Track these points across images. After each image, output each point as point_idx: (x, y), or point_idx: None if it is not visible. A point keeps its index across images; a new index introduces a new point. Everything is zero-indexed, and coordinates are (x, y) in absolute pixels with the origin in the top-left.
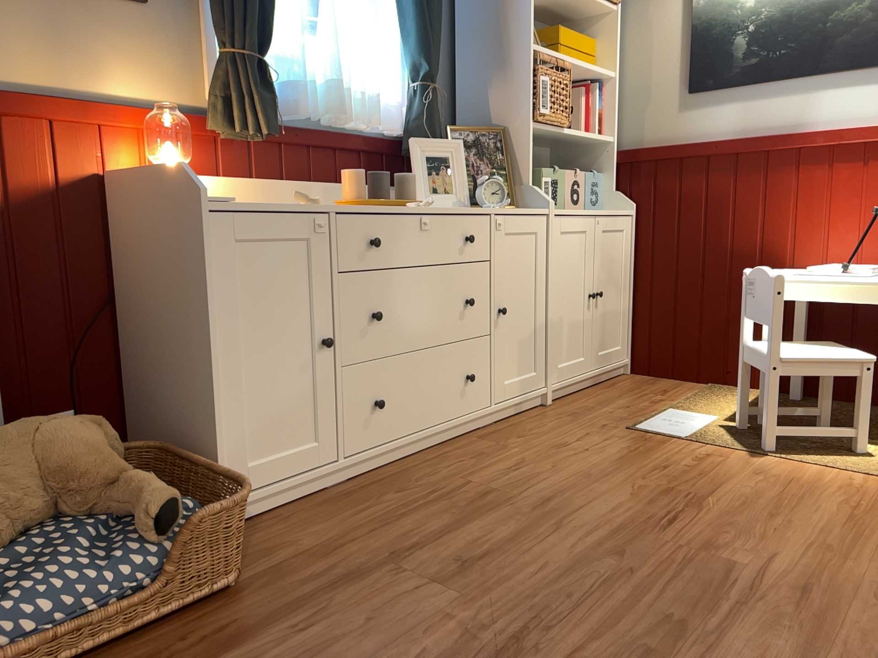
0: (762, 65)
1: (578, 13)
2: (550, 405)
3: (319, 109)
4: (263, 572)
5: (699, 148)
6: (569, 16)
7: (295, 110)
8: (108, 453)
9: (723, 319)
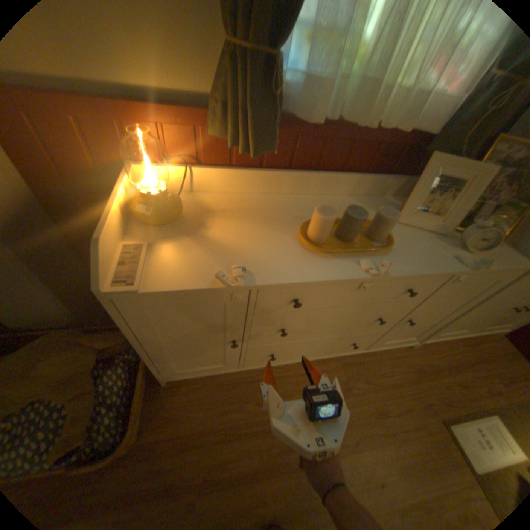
0: None
1: None
2: (415, 349)
3: (347, 106)
4: (149, 444)
5: None
6: None
7: (310, 115)
8: (86, 371)
9: None
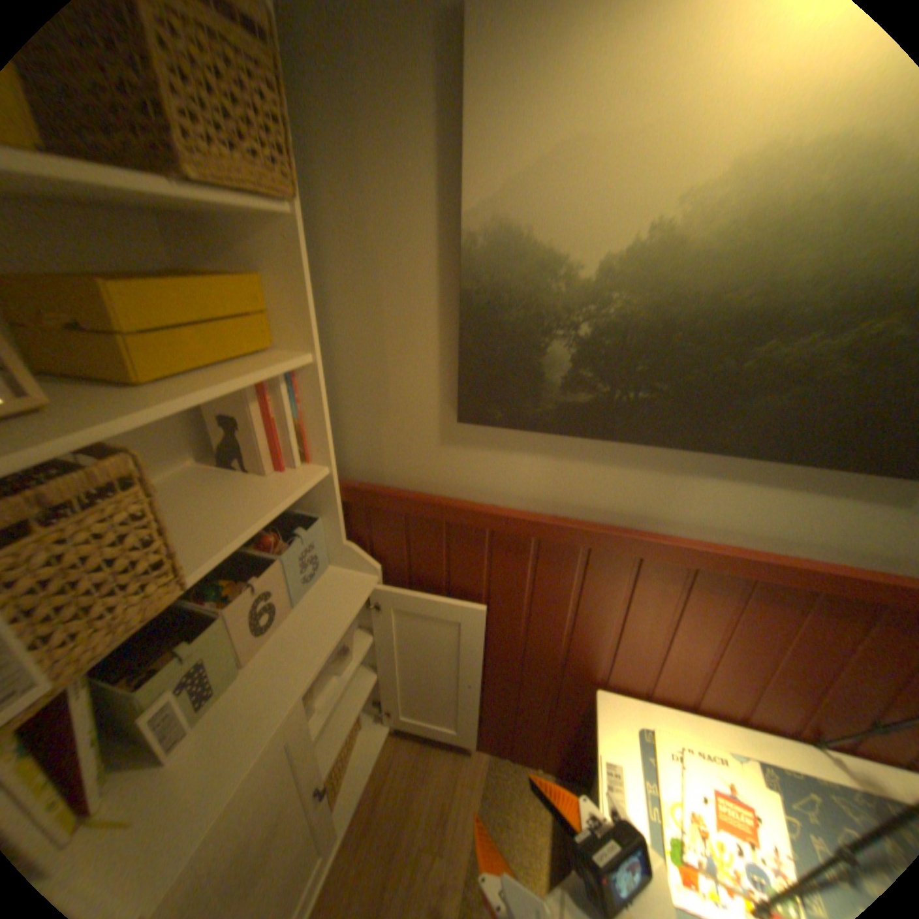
0: (605, 407)
1: (197, 205)
2: None
3: None
4: None
5: (480, 519)
6: (176, 206)
7: None
8: None
9: (510, 709)
